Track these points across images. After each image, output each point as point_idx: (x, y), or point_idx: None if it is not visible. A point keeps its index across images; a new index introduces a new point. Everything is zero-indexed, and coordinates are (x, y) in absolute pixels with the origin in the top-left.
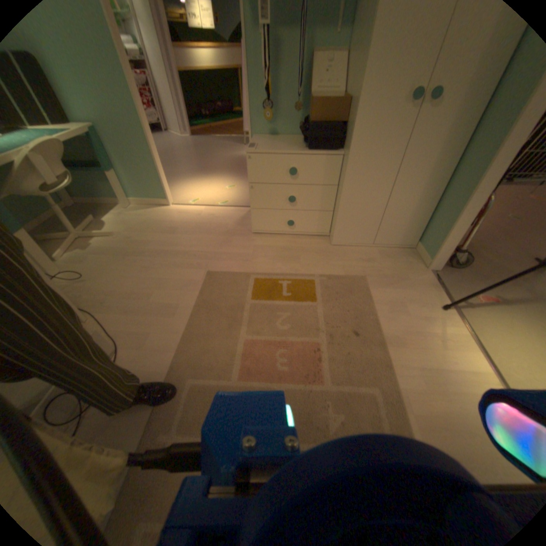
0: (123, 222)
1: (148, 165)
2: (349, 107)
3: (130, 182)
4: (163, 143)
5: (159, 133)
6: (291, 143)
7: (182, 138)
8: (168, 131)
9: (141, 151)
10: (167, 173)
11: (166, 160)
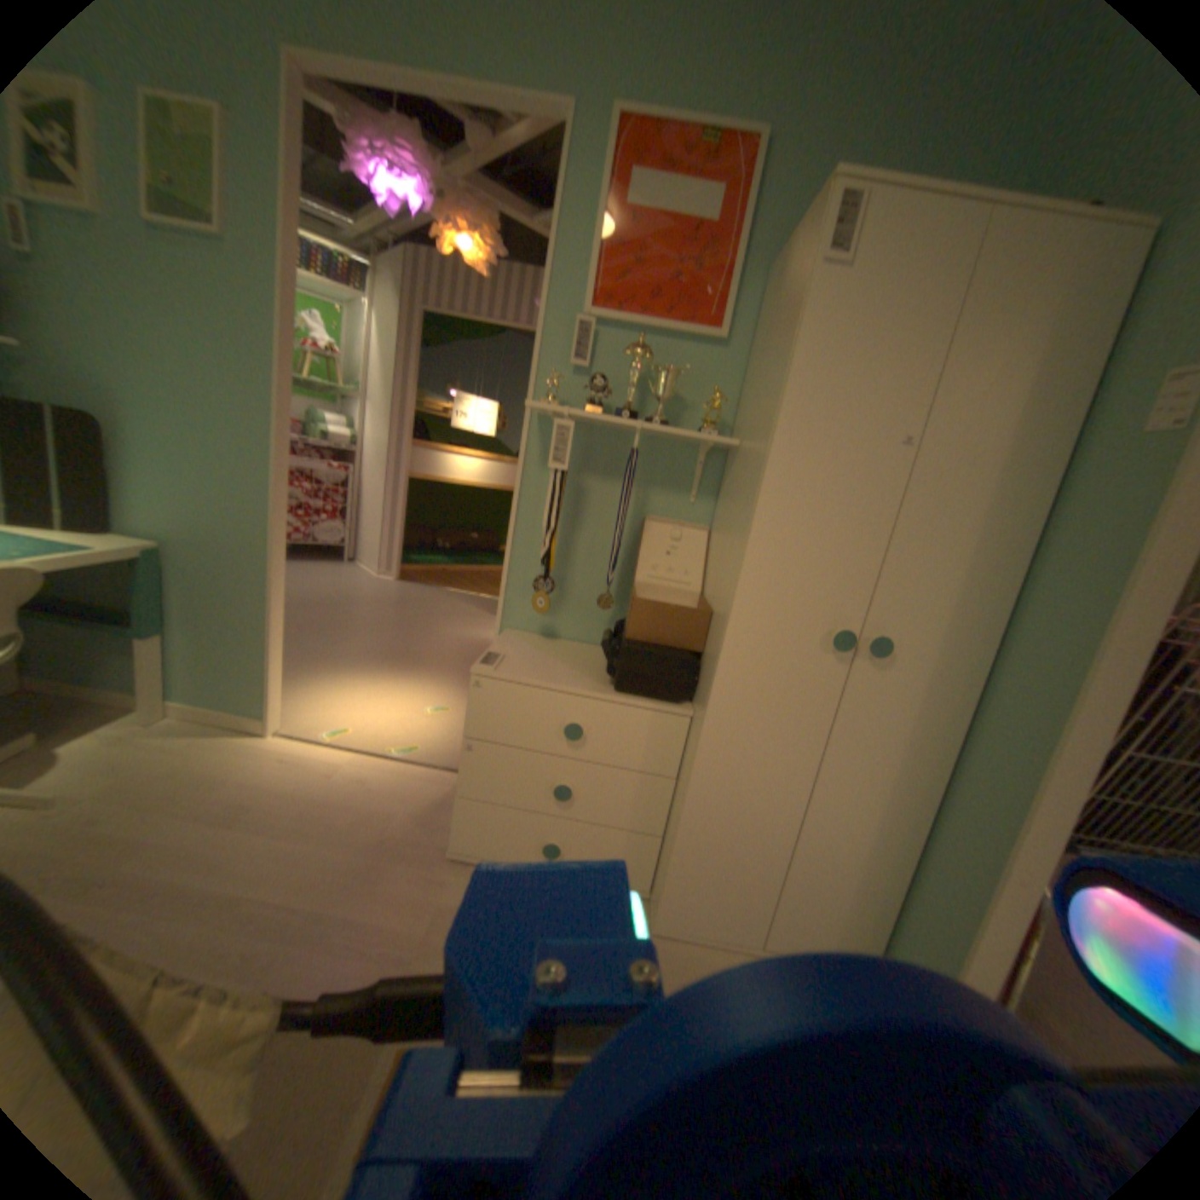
0: (113, 771)
1: (253, 644)
2: (707, 630)
3: (193, 672)
4: (335, 586)
5: (336, 566)
6: (580, 669)
7: (378, 584)
8: (356, 566)
9: (246, 616)
10: (306, 654)
11: (322, 623)
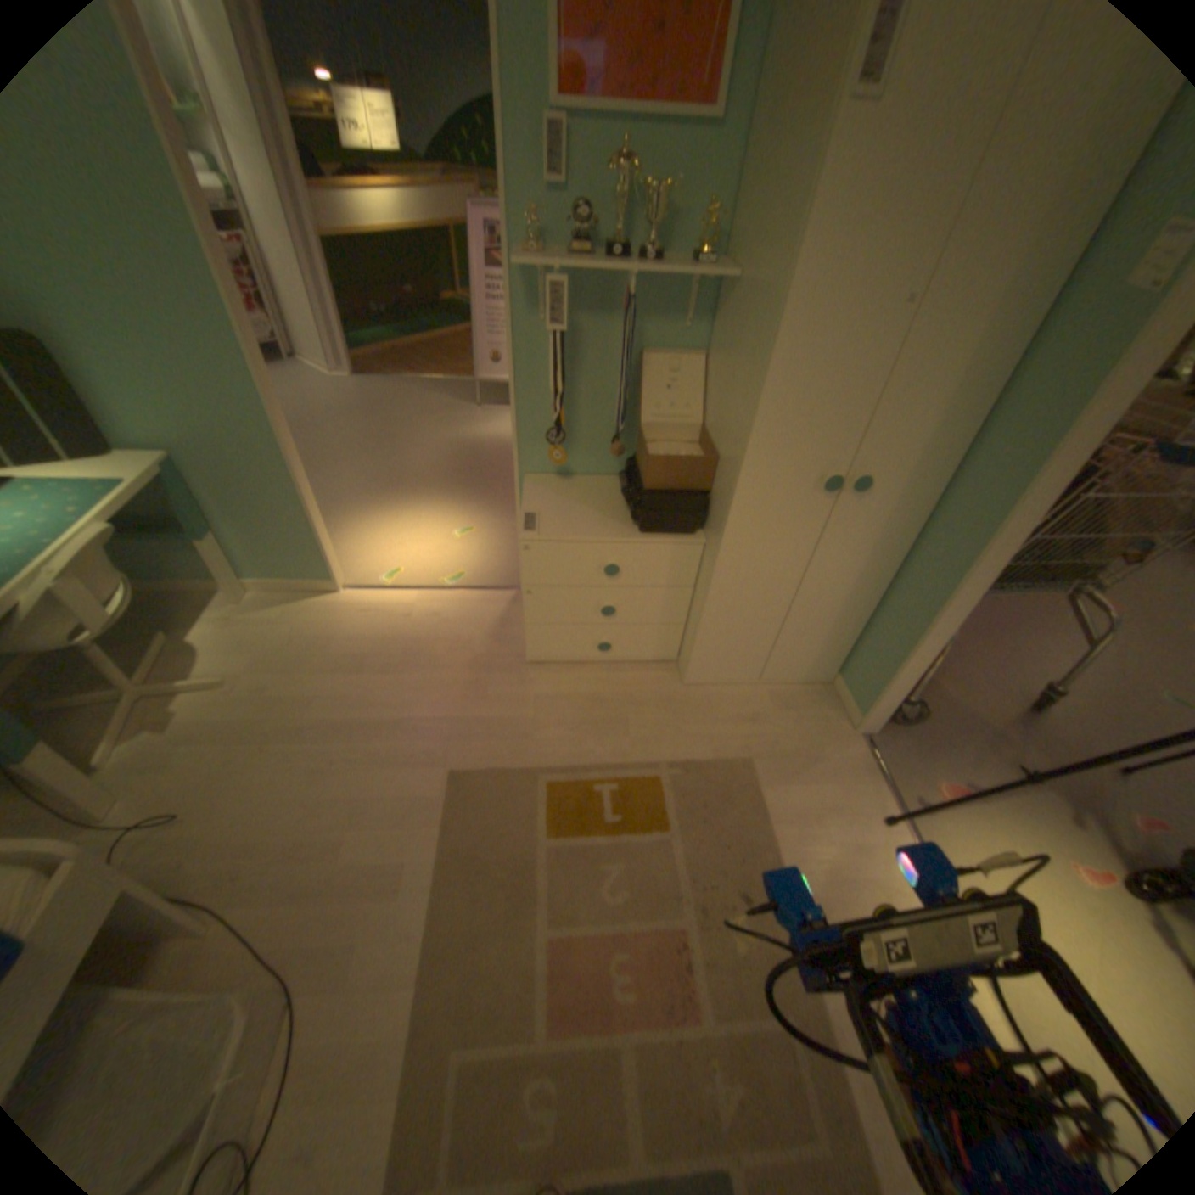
0: (241, 647)
1: (295, 522)
2: (714, 471)
3: (251, 552)
4: (293, 398)
5: (277, 367)
6: (603, 510)
7: (334, 384)
8: (298, 362)
9: (279, 500)
10: (317, 495)
11: (309, 452)
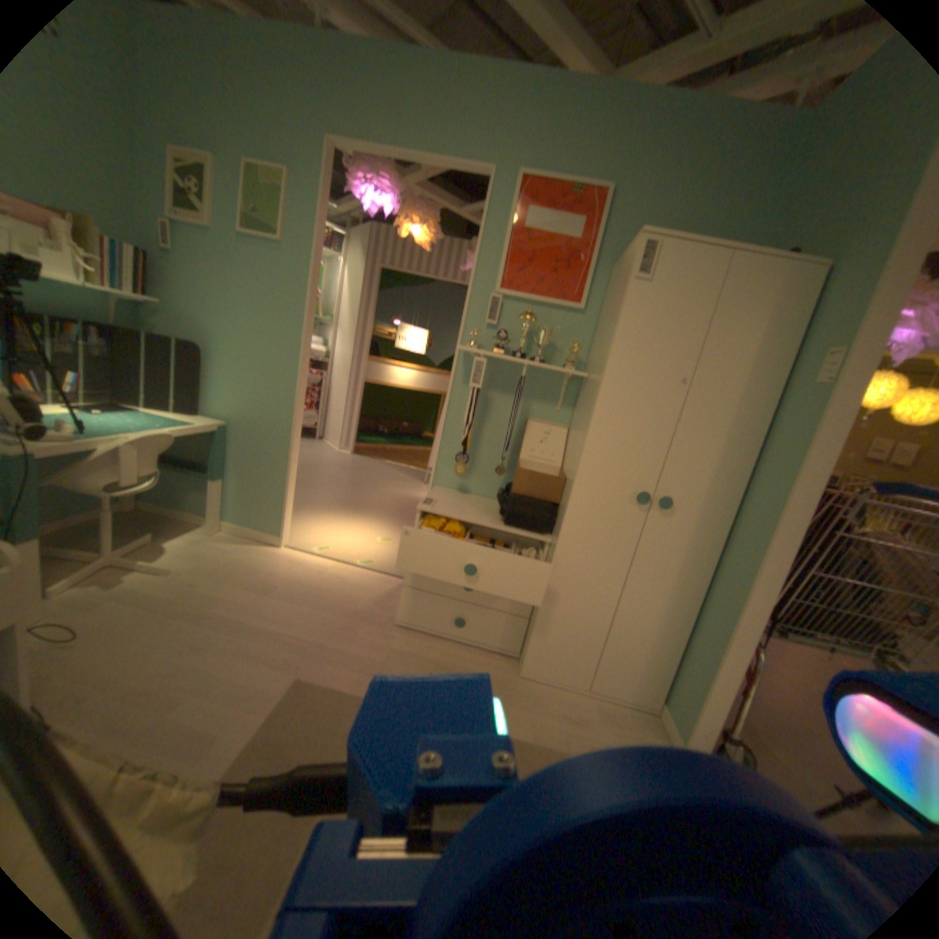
0: (195, 560)
1: (276, 488)
2: (562, 490)
3: (238, 504)
4: (310, 456)
5: (309, 442)
6: (481, 512)
7: (339, 456)
8: (323, 443)
9: (273, 470)
10: (297, 500)
11: (304, 480)
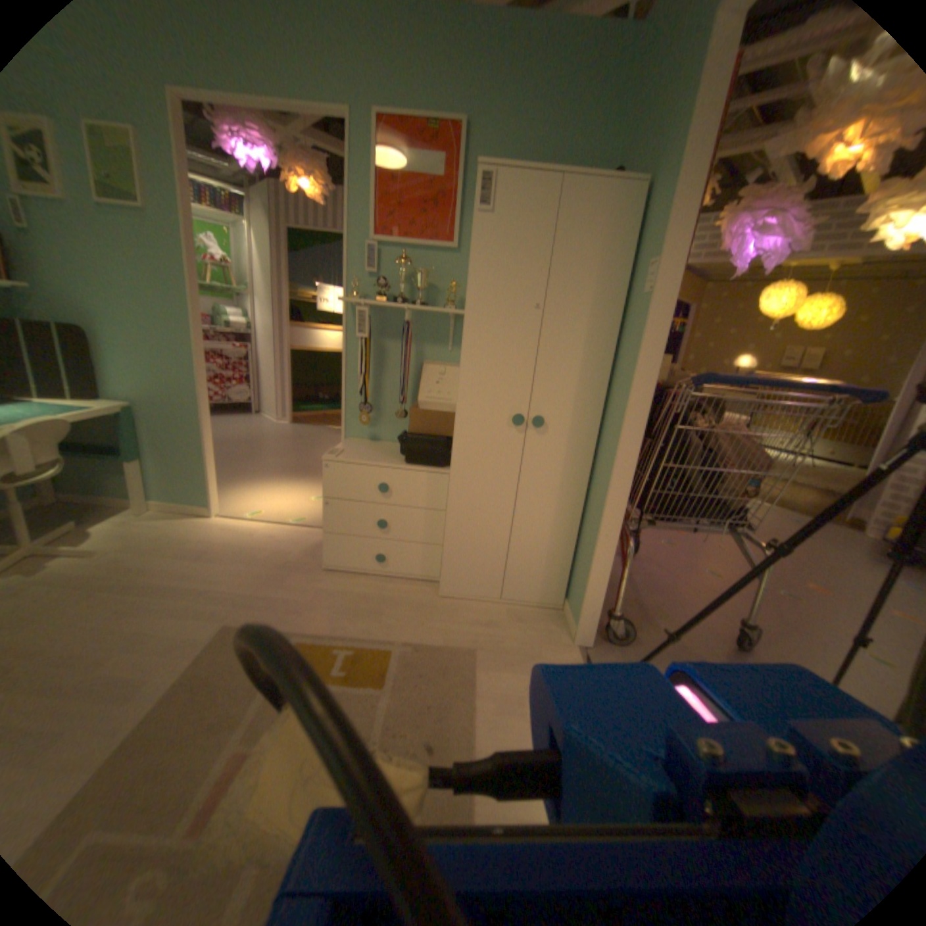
0: (123, 539)
1: (195, 461)
2: (453, 424)
3: (161, 481)
4: (247, 430)
5: (247, 416)
6: (388, 455)
7: (277, 426)
8: (261, 416)
9: (188, 444)
10: (231, 472)
11: (239, 453)
